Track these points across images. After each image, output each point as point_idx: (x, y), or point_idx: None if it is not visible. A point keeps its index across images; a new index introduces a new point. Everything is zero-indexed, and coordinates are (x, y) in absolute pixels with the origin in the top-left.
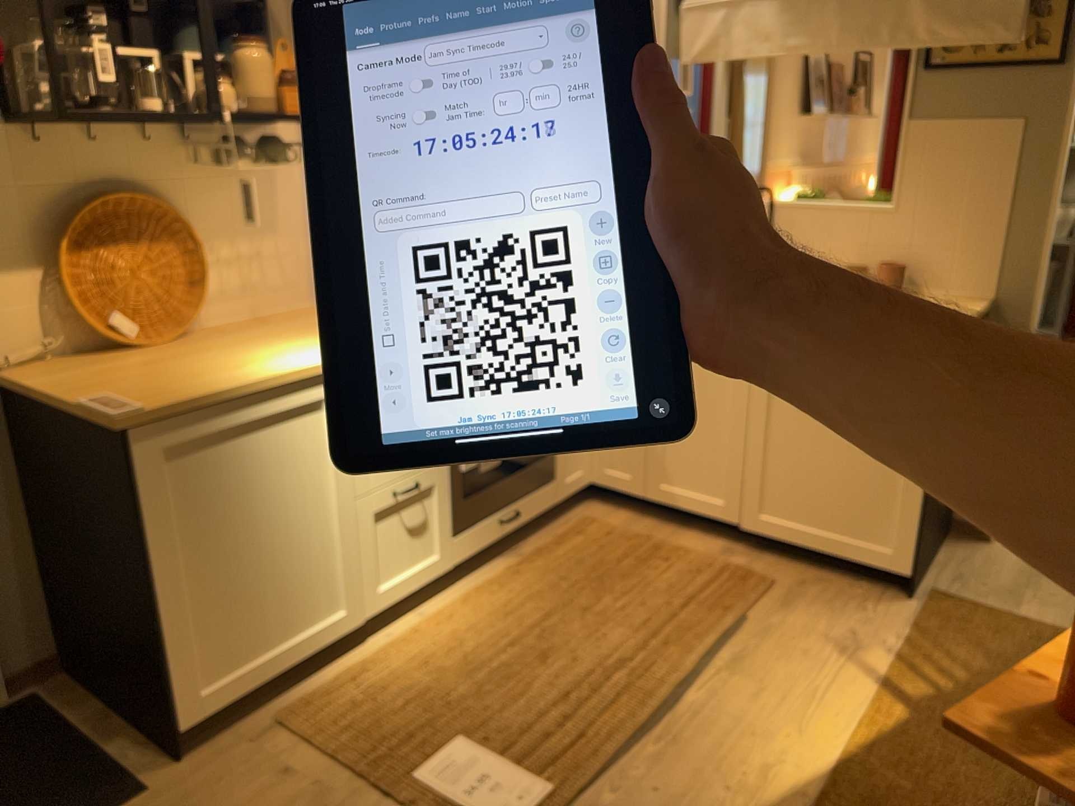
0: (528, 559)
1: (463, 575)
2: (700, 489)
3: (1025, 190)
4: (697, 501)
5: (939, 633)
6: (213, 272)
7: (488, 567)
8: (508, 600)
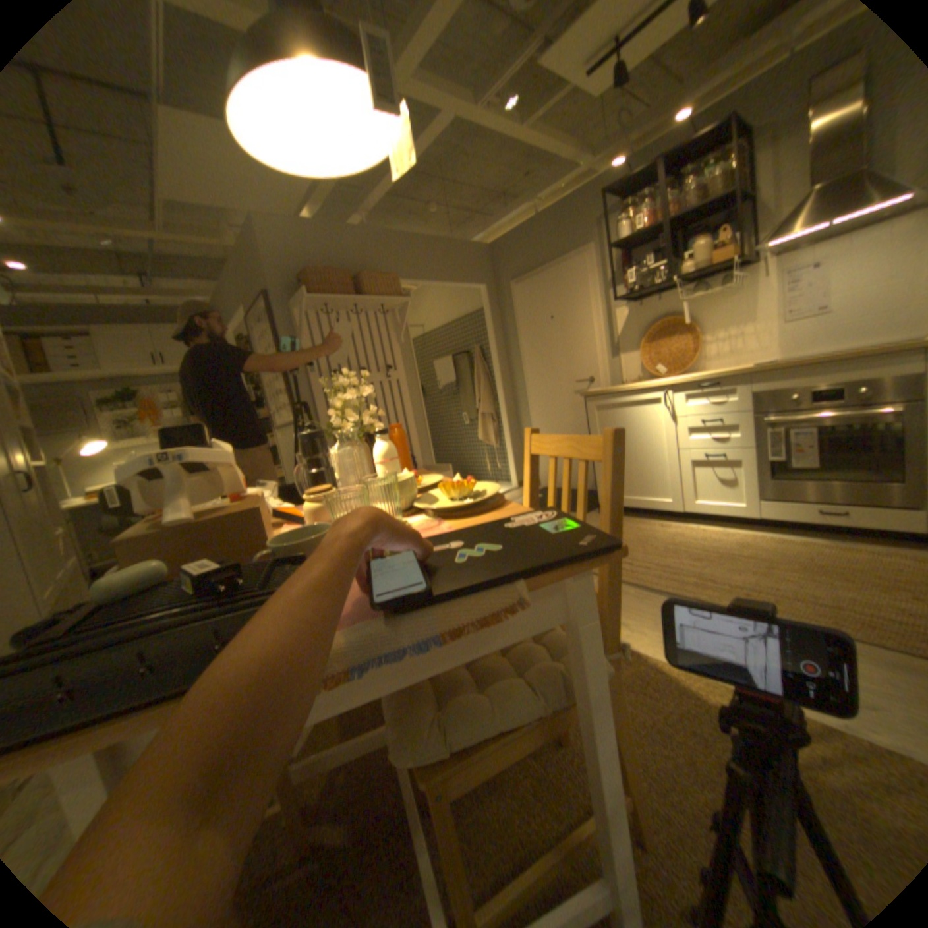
0: (833, 547)
1: (784, 533)
2: None
3: None
4: None
5: None
6: (712, 345)
7: (804, 538)
8: (759, 546)
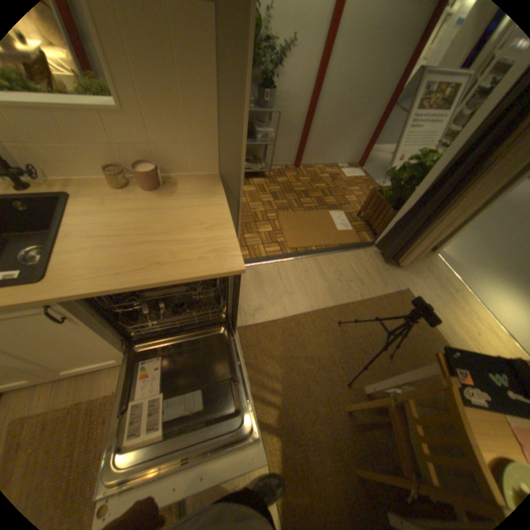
0: None
1: None
2: (90, 365)
3: (223, 93)
4: (93, 369)
5: (255, 365)
6: None
7: None
8: None
